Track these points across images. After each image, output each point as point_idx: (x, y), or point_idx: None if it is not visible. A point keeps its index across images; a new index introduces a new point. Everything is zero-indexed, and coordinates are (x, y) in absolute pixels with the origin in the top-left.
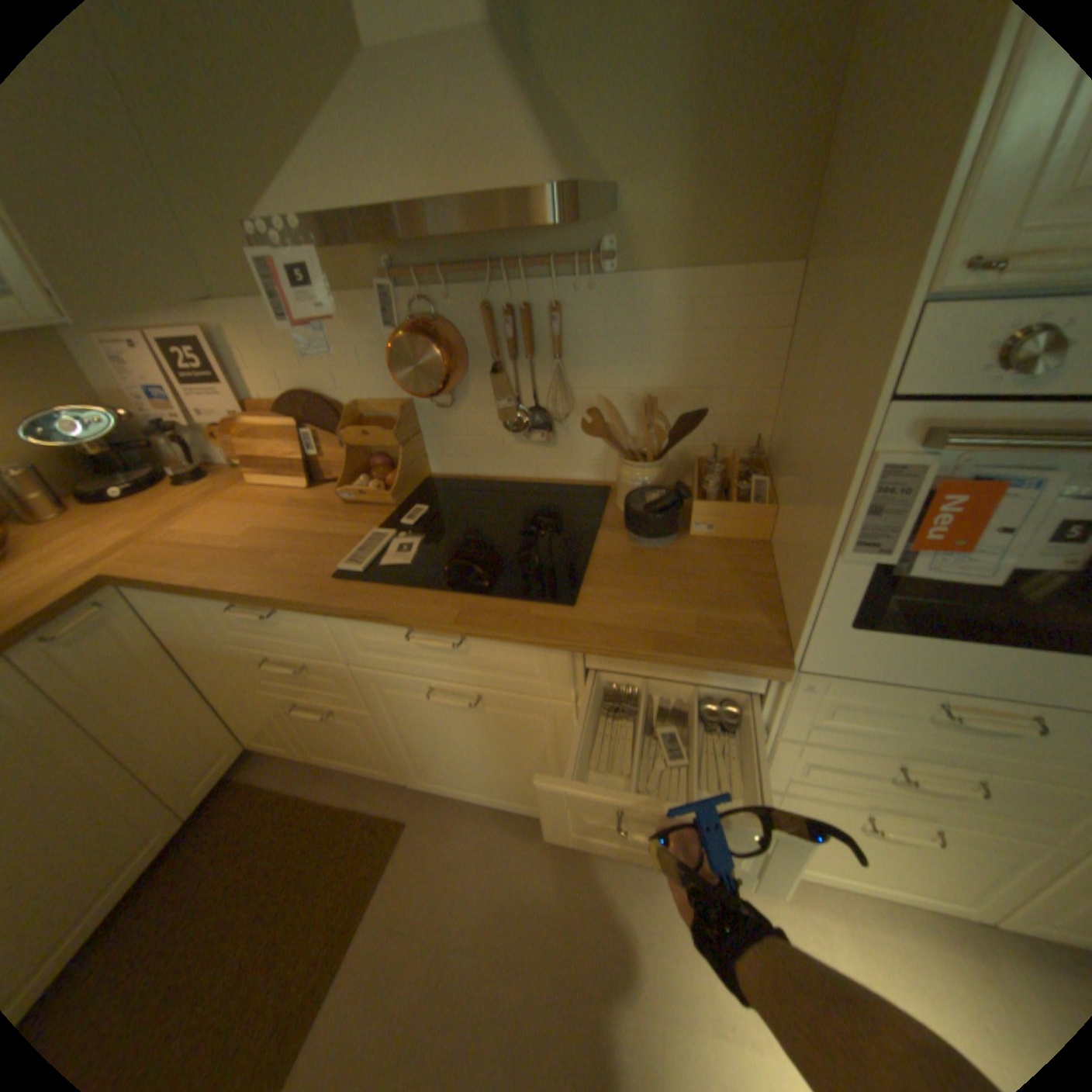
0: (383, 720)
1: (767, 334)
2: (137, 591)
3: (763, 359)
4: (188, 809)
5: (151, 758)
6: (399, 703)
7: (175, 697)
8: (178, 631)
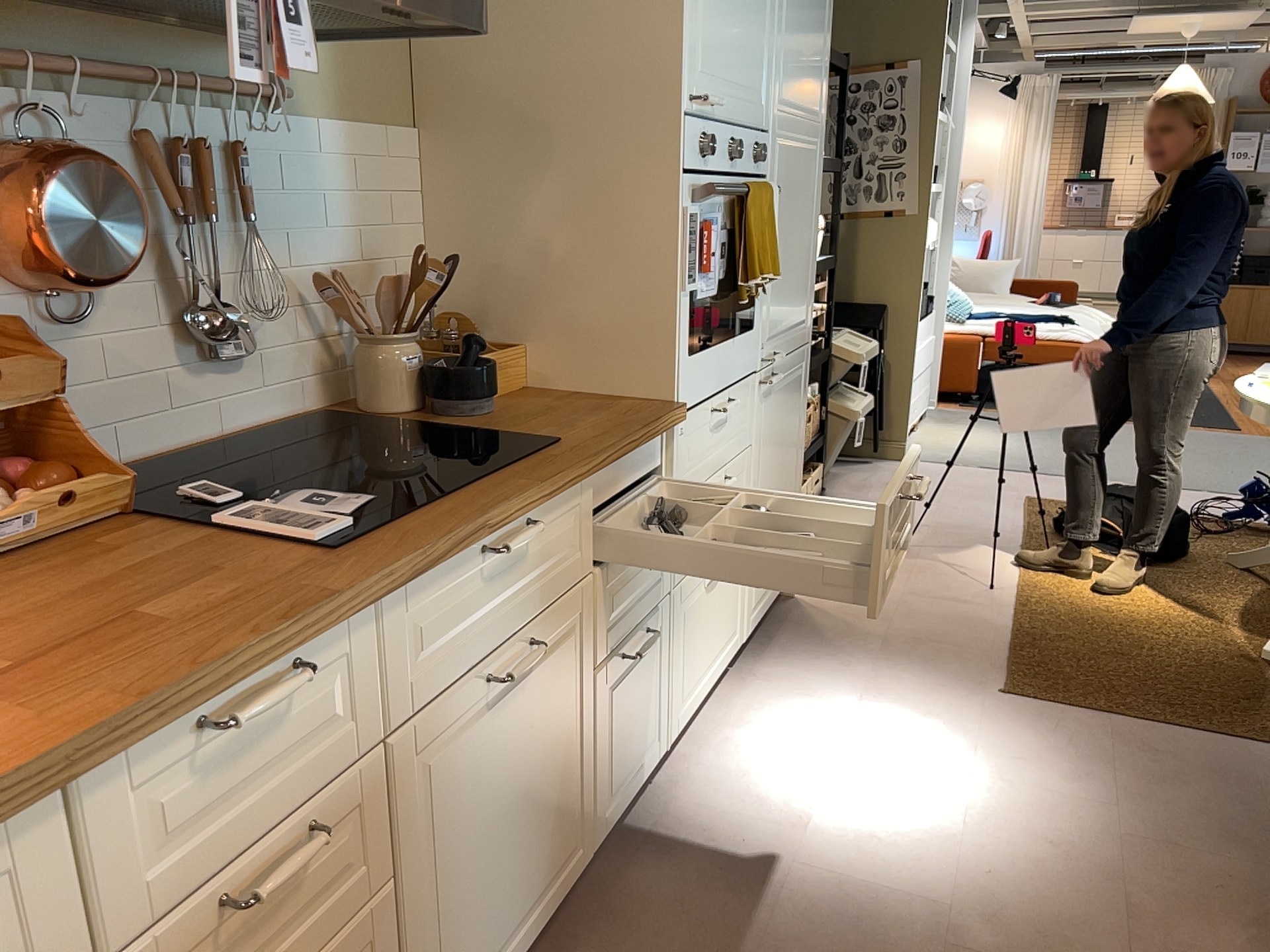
0: (410, 874)
1: (410, 200)
2: None
3: (412, 226)
4: None
5: None
6: (442, 776)
7: None
8: None
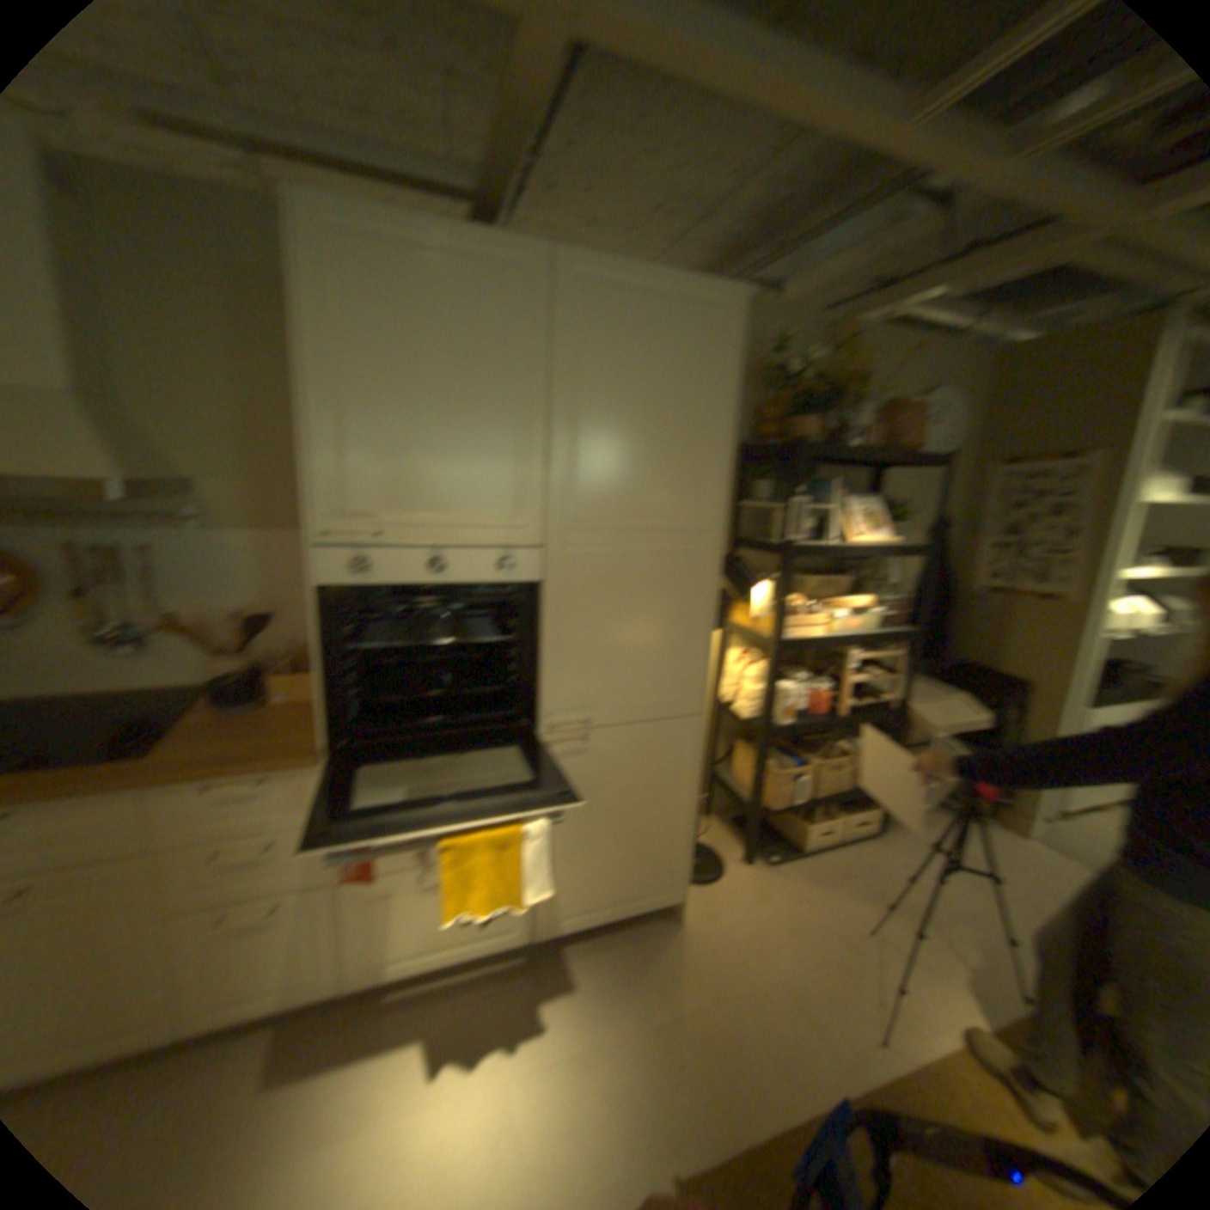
0: None
1: None
2: None
3: None
4: None
5: None
6: None
7: None
8: None
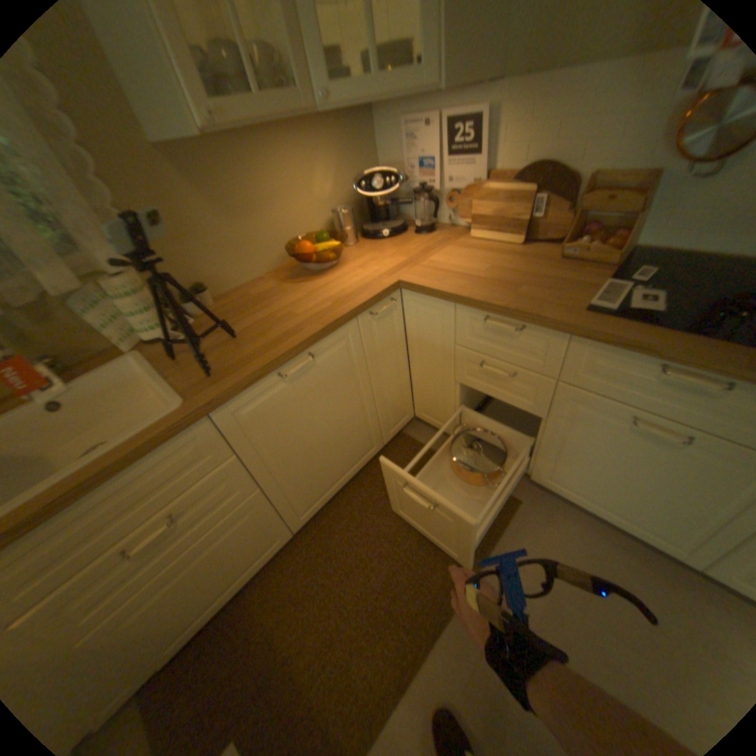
0: (556, 428)
1: None
2: (415, 296)
3: None
4: (387, 439)
5: (384, 403)
6: (587, 420)
7: (401, 371)
8: (426, 329)
